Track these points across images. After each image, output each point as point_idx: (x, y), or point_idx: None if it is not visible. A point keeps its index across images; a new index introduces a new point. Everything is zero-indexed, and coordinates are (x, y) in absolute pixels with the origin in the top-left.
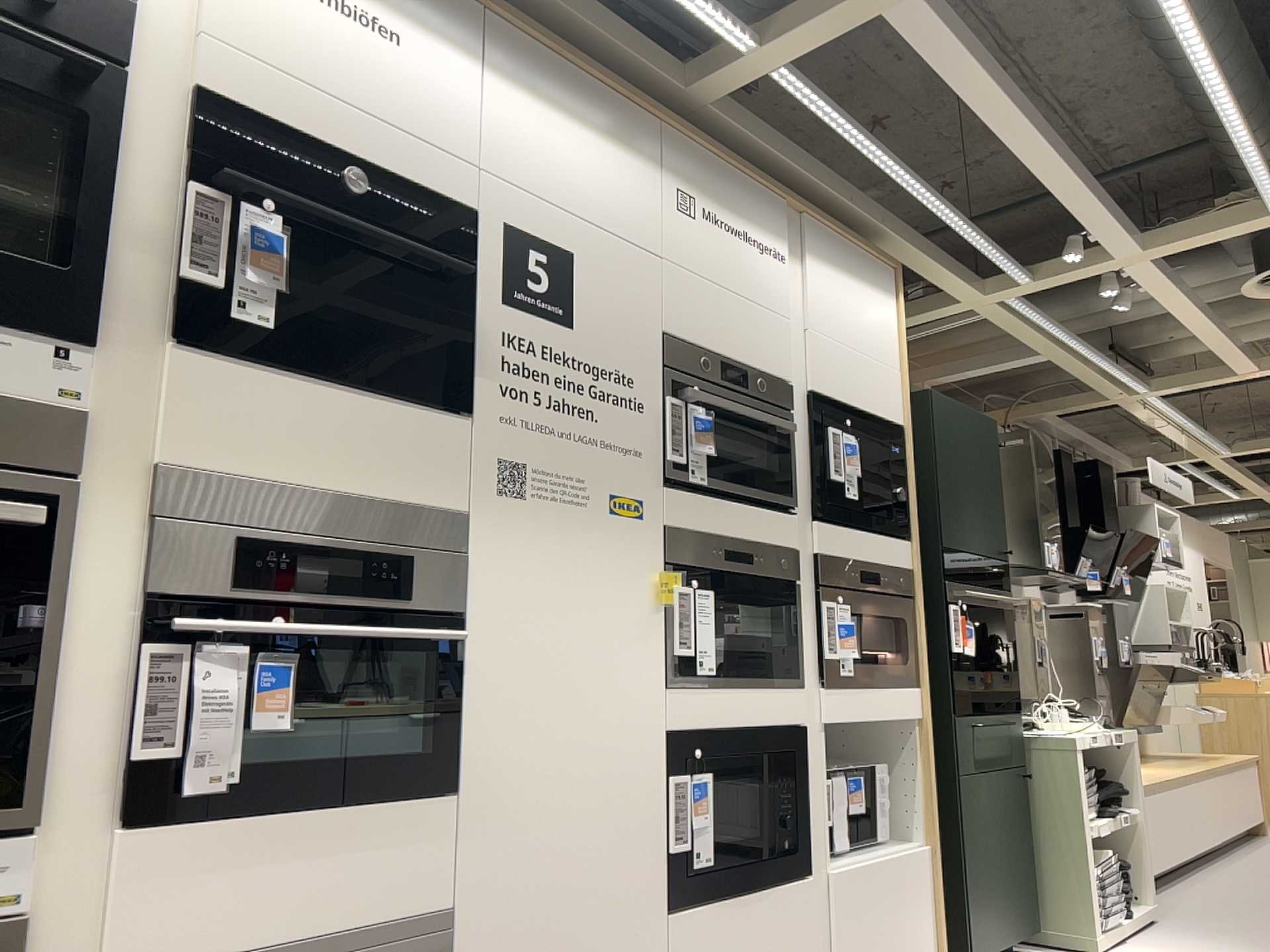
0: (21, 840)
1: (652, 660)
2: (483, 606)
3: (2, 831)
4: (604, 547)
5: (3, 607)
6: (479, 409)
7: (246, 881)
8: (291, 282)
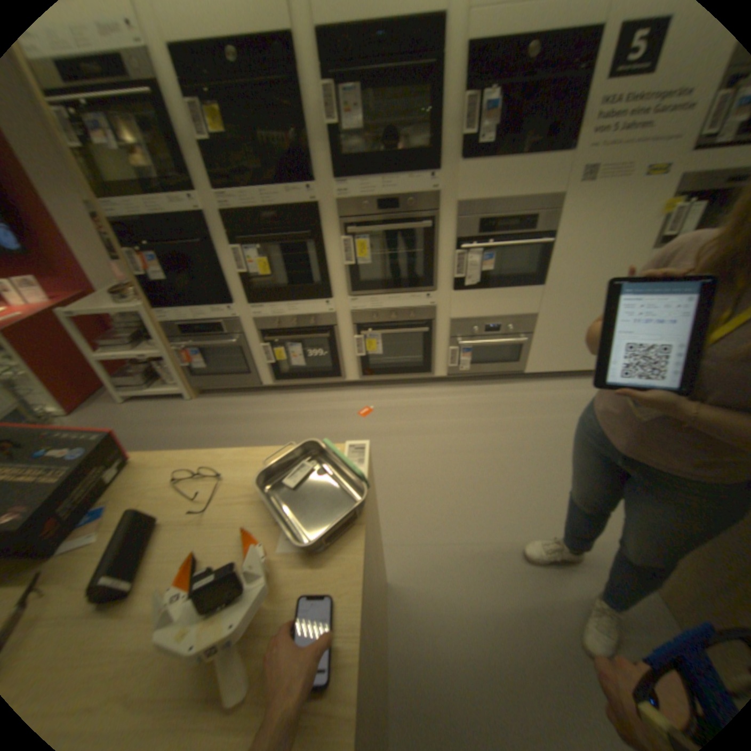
0: (434, 291)
1: (648, 237)
2: (566, 226)
3: (431, 290)
4: (636, 191)
5: (427, 243)
6: (580, 143)
7: (481, 302)
8: (501, 117)
